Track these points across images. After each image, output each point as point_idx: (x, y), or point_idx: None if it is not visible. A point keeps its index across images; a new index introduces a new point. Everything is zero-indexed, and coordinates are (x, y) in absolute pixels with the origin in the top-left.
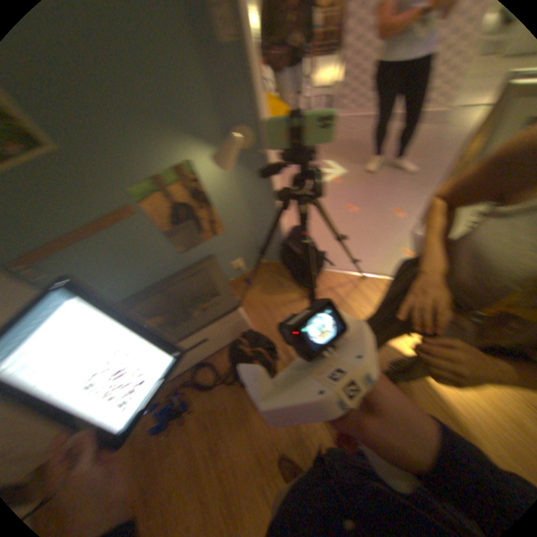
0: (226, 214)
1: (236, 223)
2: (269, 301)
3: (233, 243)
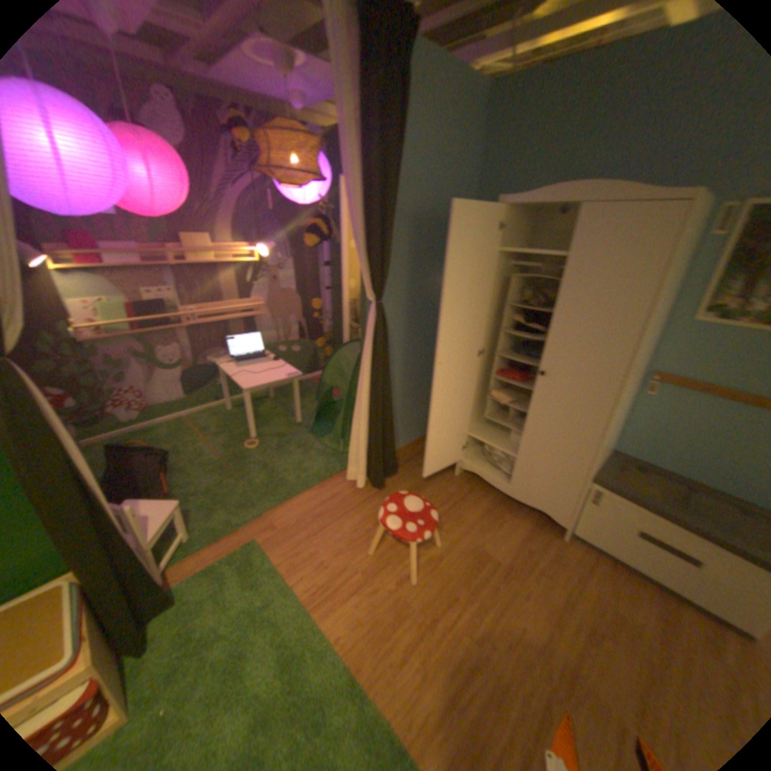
0: None
1: None
2: None
3: None
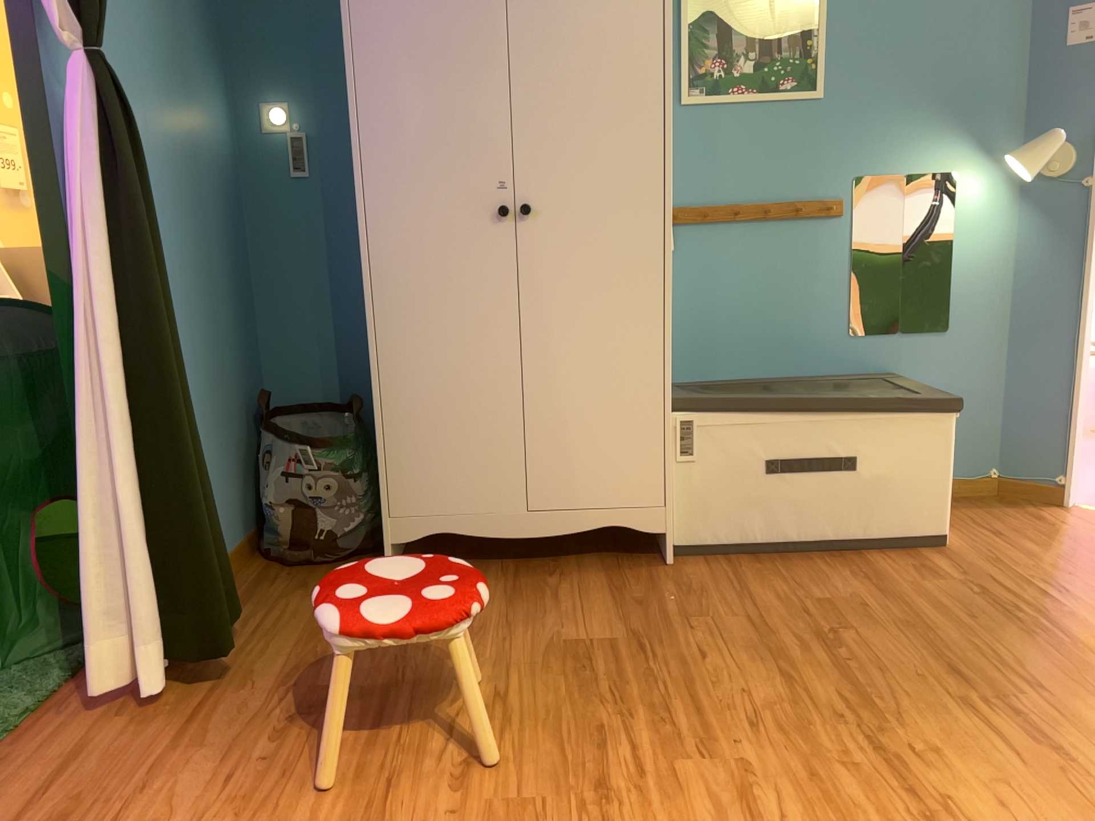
0: (969, 298)
1: (978, 328)
2: (1003, 529)
3: (954, 375)
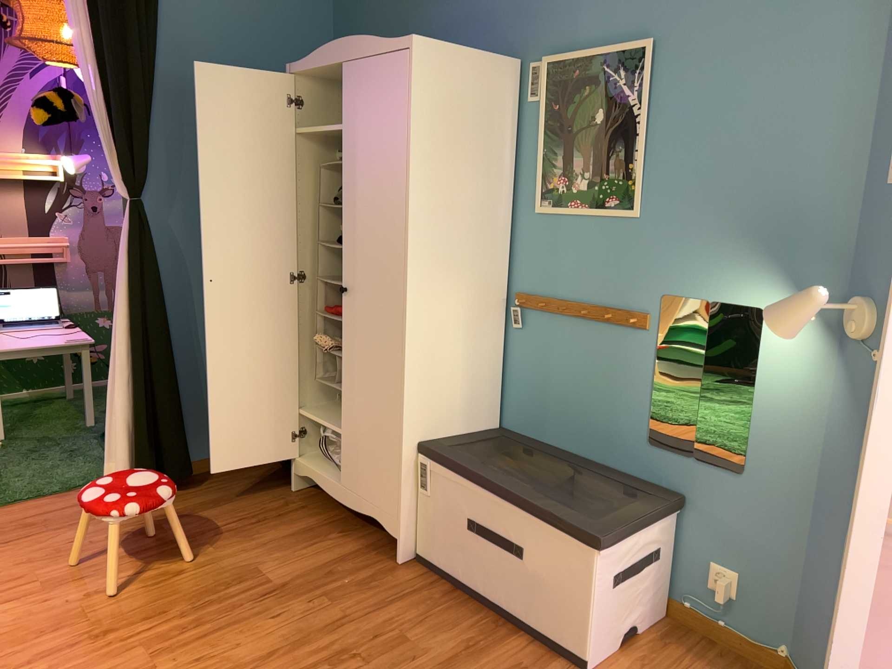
0: (769, 446)
1: (777, 482)
2: None
3: (746, 522)
